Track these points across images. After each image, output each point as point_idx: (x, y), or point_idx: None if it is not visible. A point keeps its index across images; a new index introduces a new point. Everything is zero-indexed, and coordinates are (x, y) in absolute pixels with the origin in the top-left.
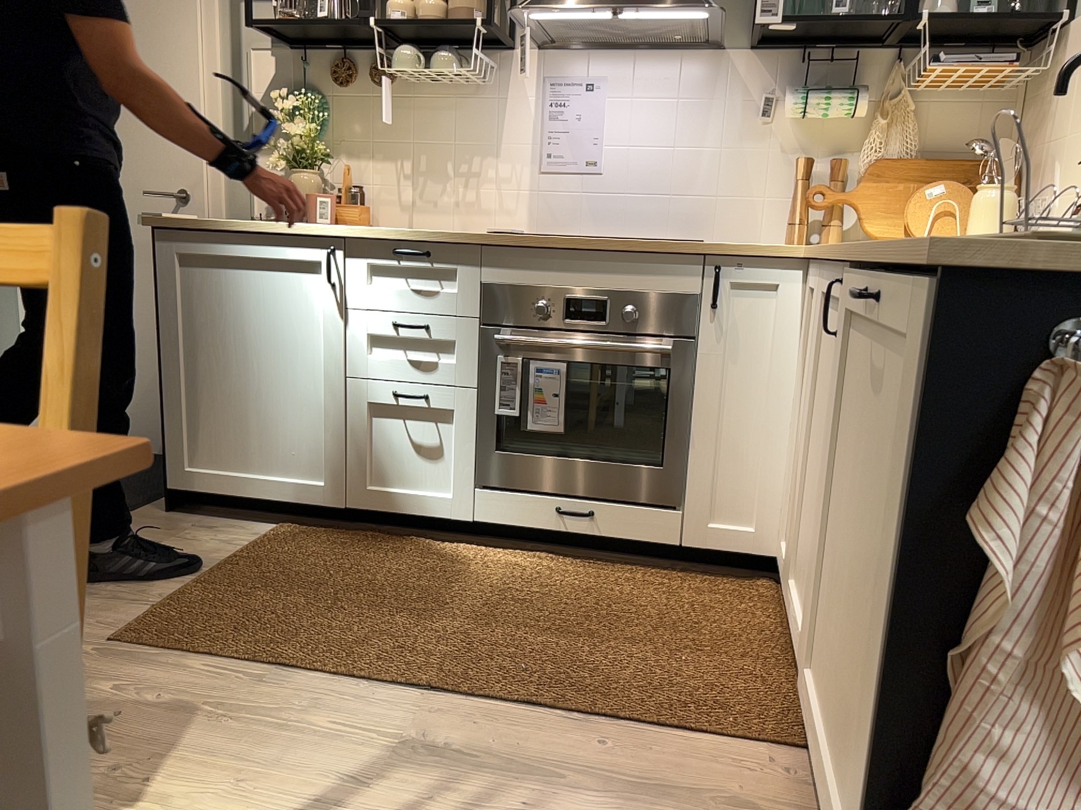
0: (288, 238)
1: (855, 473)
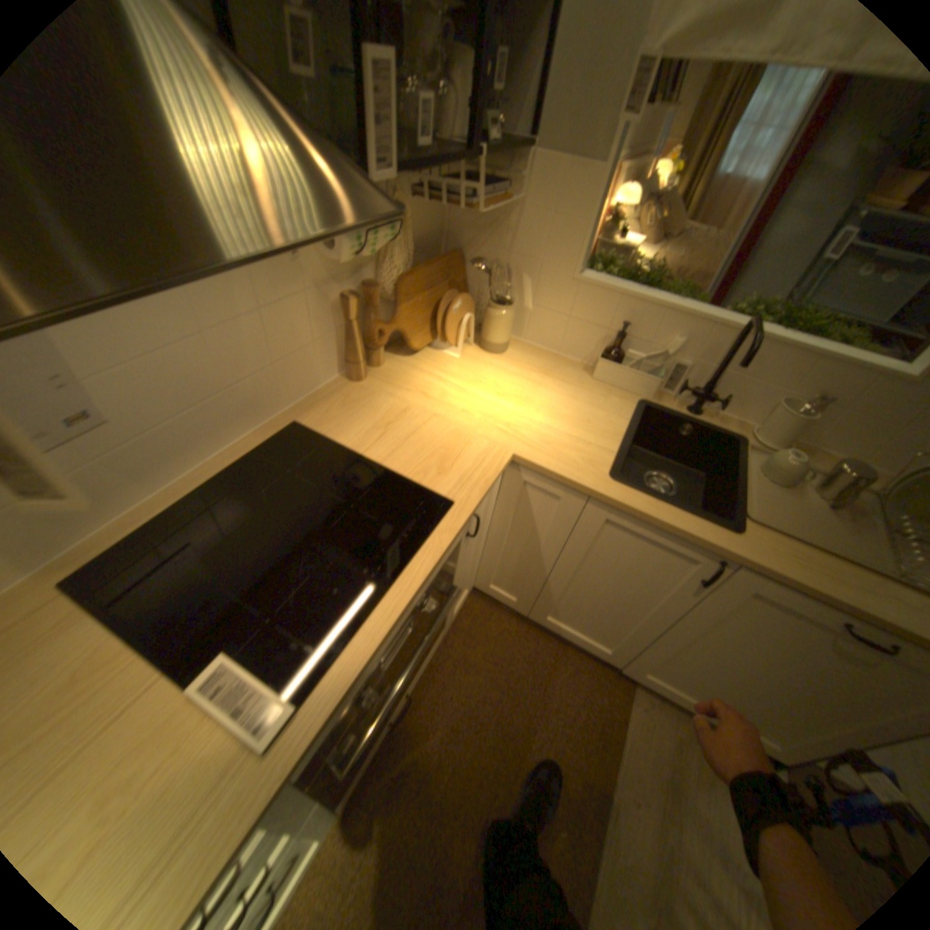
0: None
1: (774, 658)
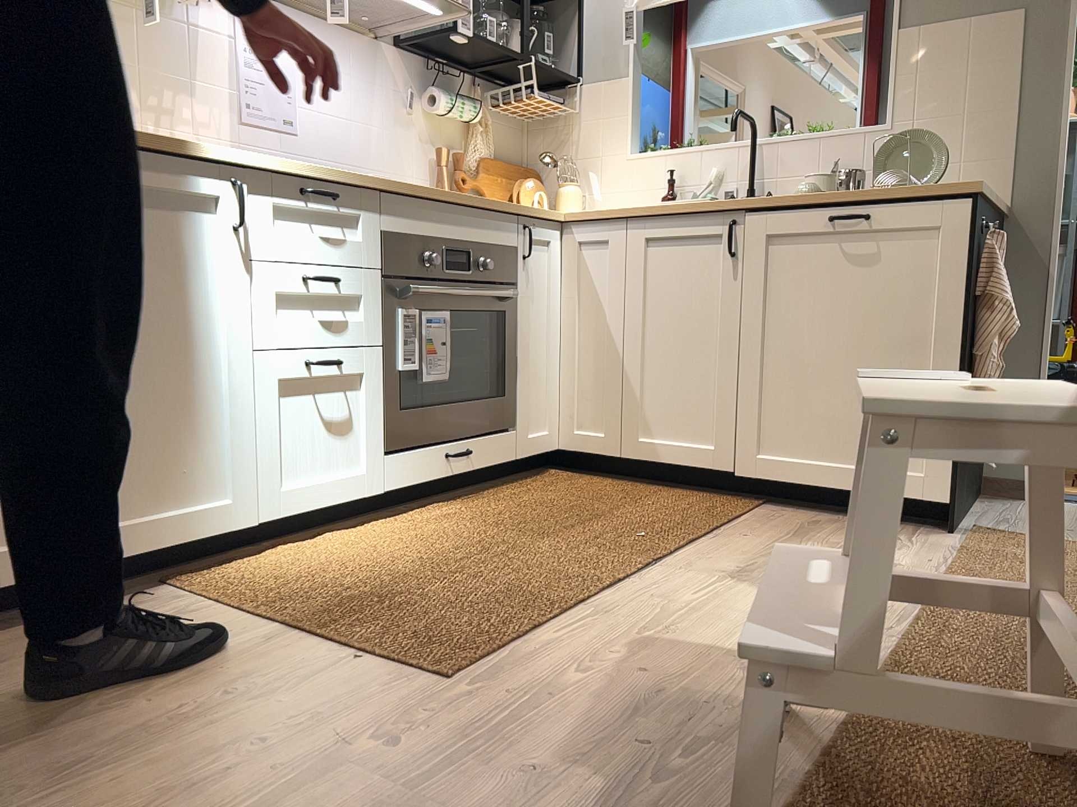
0: (174, 158)
1: (824, 312)
